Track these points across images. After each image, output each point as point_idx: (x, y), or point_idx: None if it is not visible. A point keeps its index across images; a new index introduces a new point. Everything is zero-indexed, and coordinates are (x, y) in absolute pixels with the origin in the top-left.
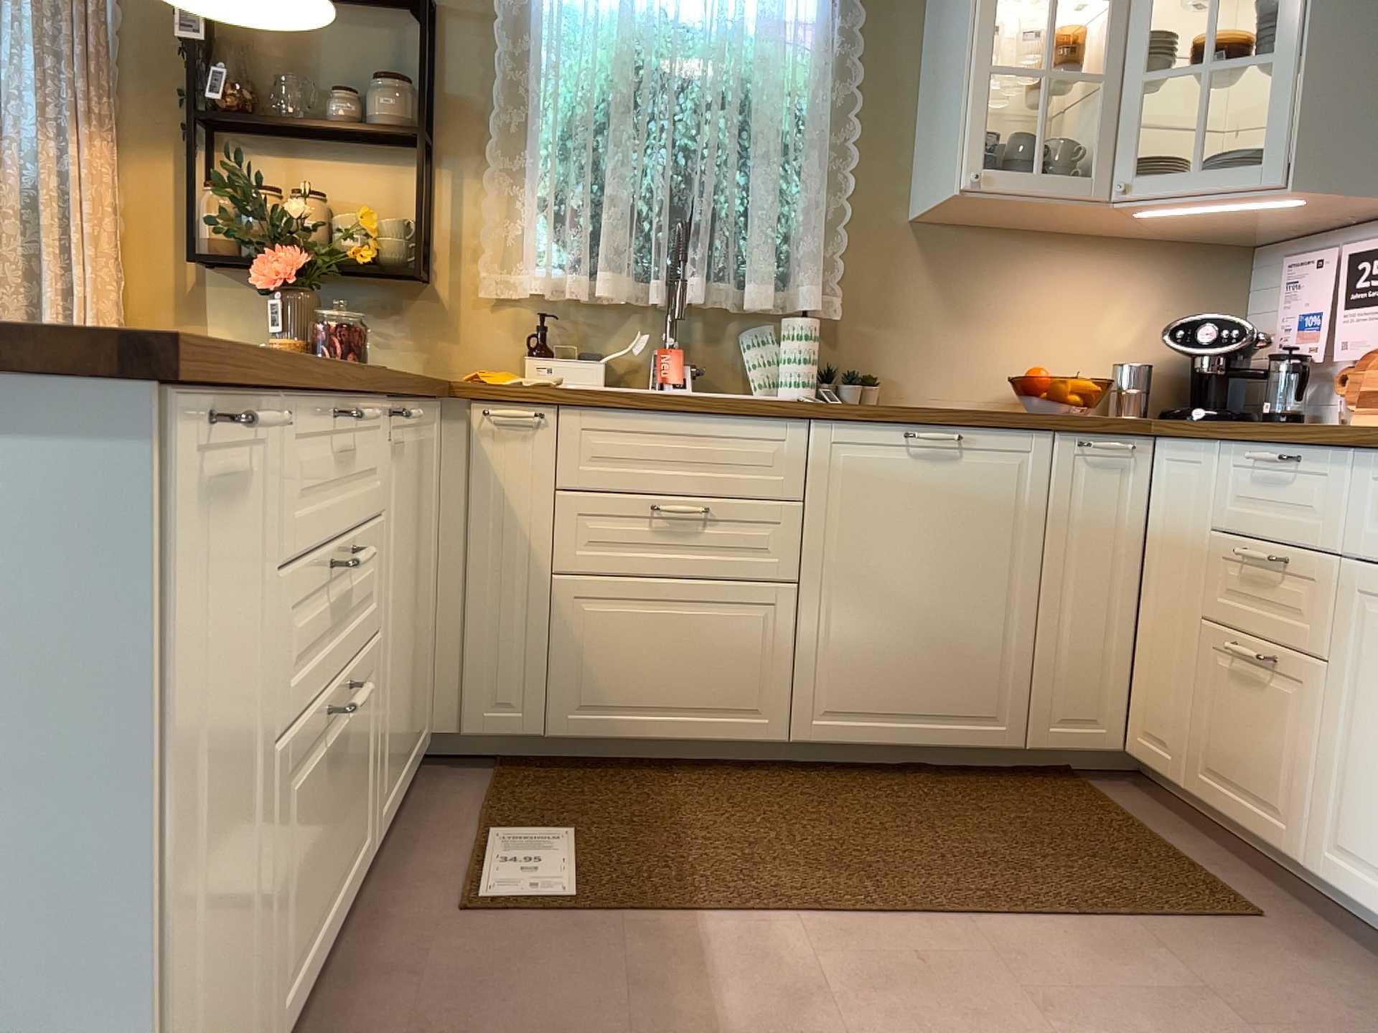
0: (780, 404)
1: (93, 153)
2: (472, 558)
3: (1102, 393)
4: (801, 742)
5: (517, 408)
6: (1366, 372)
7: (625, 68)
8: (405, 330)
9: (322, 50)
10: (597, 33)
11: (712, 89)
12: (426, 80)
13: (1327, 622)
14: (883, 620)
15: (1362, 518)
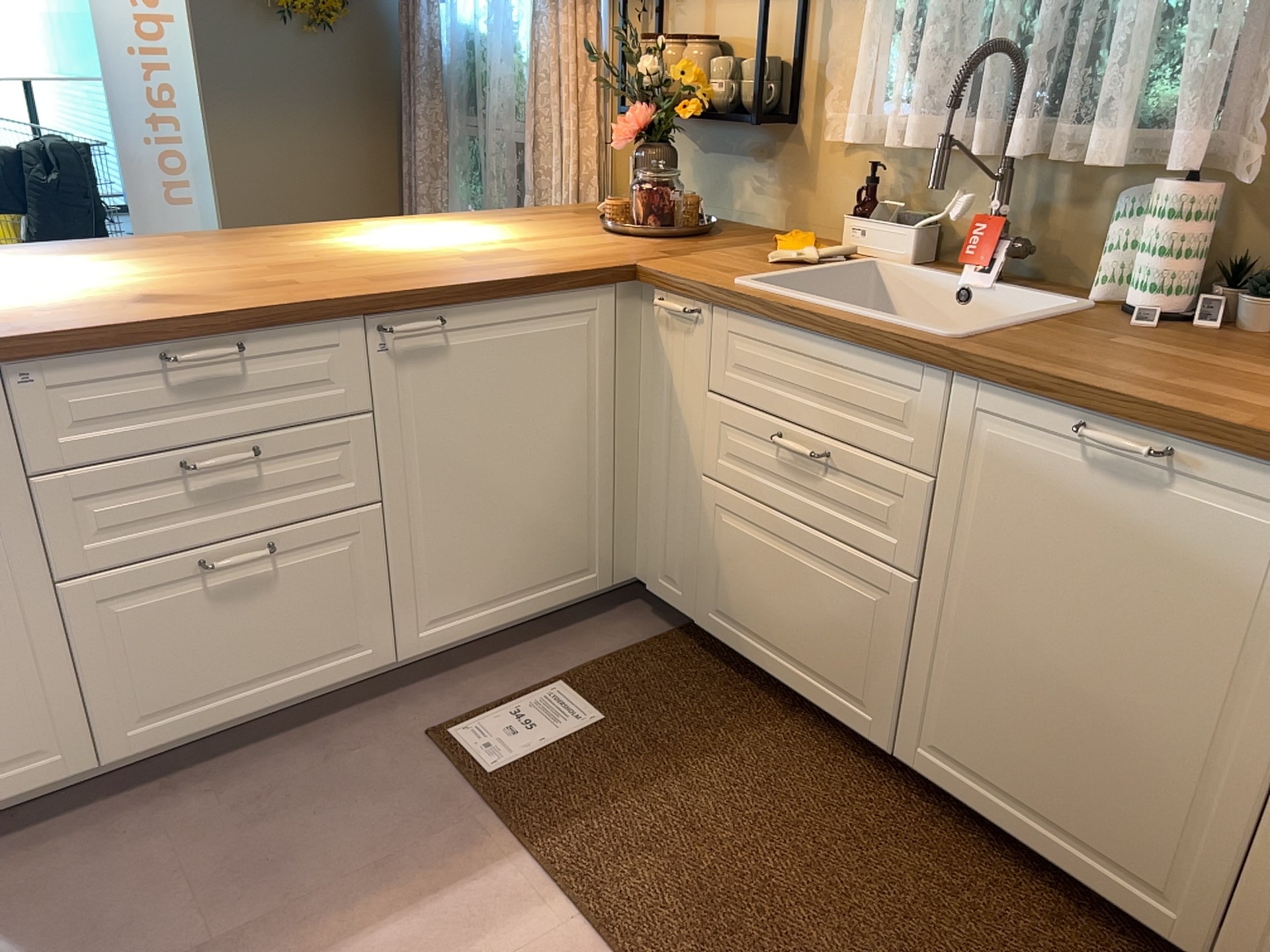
0: (913, 343)
1: (570, 21)
2: (653, 437)
3: None
4: (902, 761)
5: (683, 299)
6: None
7: None
8: (771, 177)
9: None
10: None
11: None
12: None
13: None
14: (1012, 671)
15: None
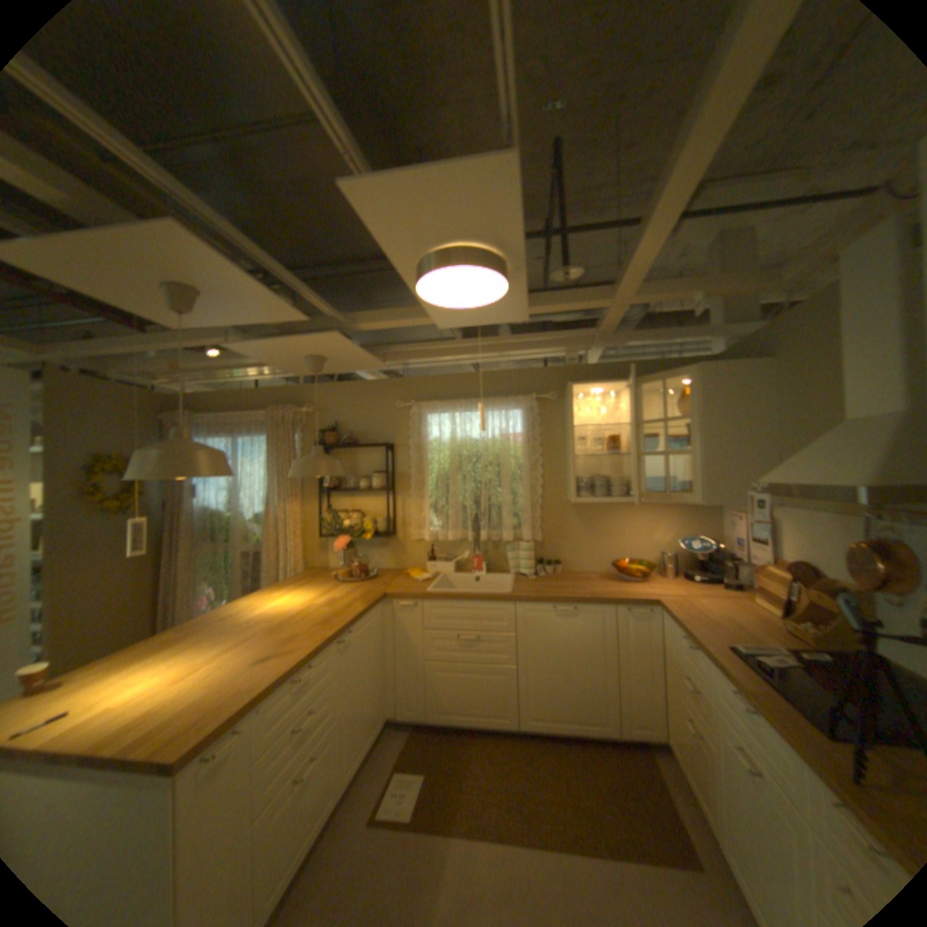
0: (503, 597)
1: (291, 505)
2: (397, 654)
3: (656, 567)
4: (523, 731)
5: (409, 600)
6: (762, 575)
7: (454, 460)
8: (388, 551)
9: (359, 461)
10: (445, 446)
11: (485, 463)
12: (388, 472)
13: (714, 732)
14: (552, 682)
15: (718, 691)
